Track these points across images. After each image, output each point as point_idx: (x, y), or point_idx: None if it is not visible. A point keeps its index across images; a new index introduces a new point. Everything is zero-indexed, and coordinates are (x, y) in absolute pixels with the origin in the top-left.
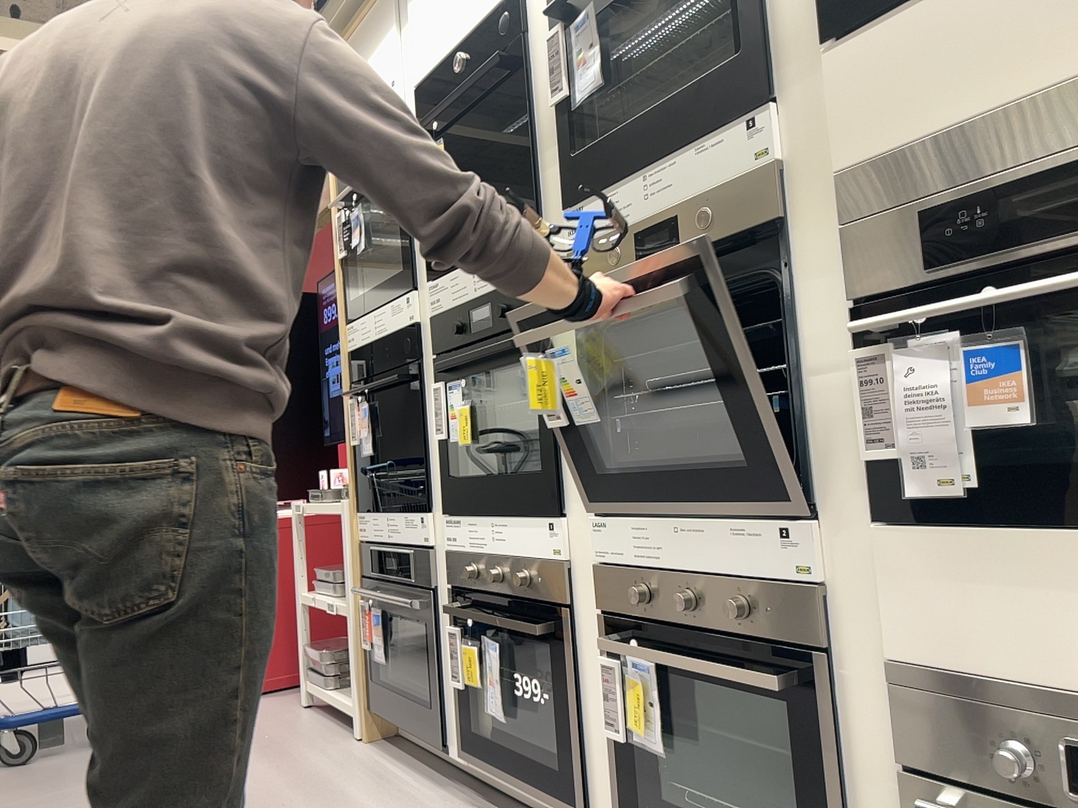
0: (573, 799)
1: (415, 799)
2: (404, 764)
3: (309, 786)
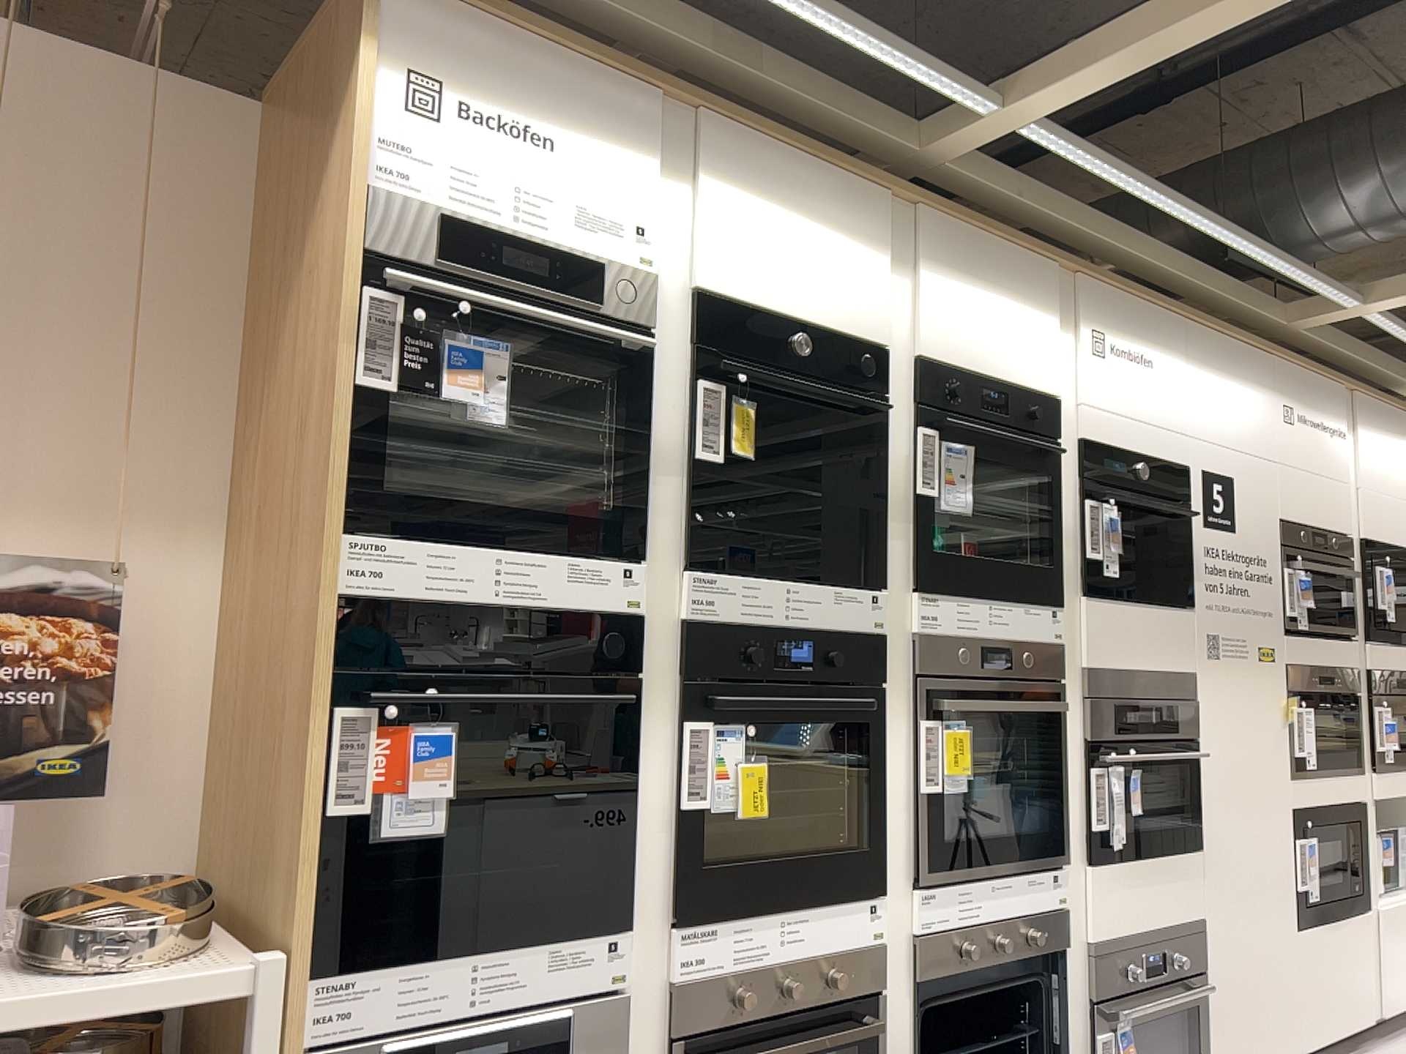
0: None
1: None
2: None
3: None
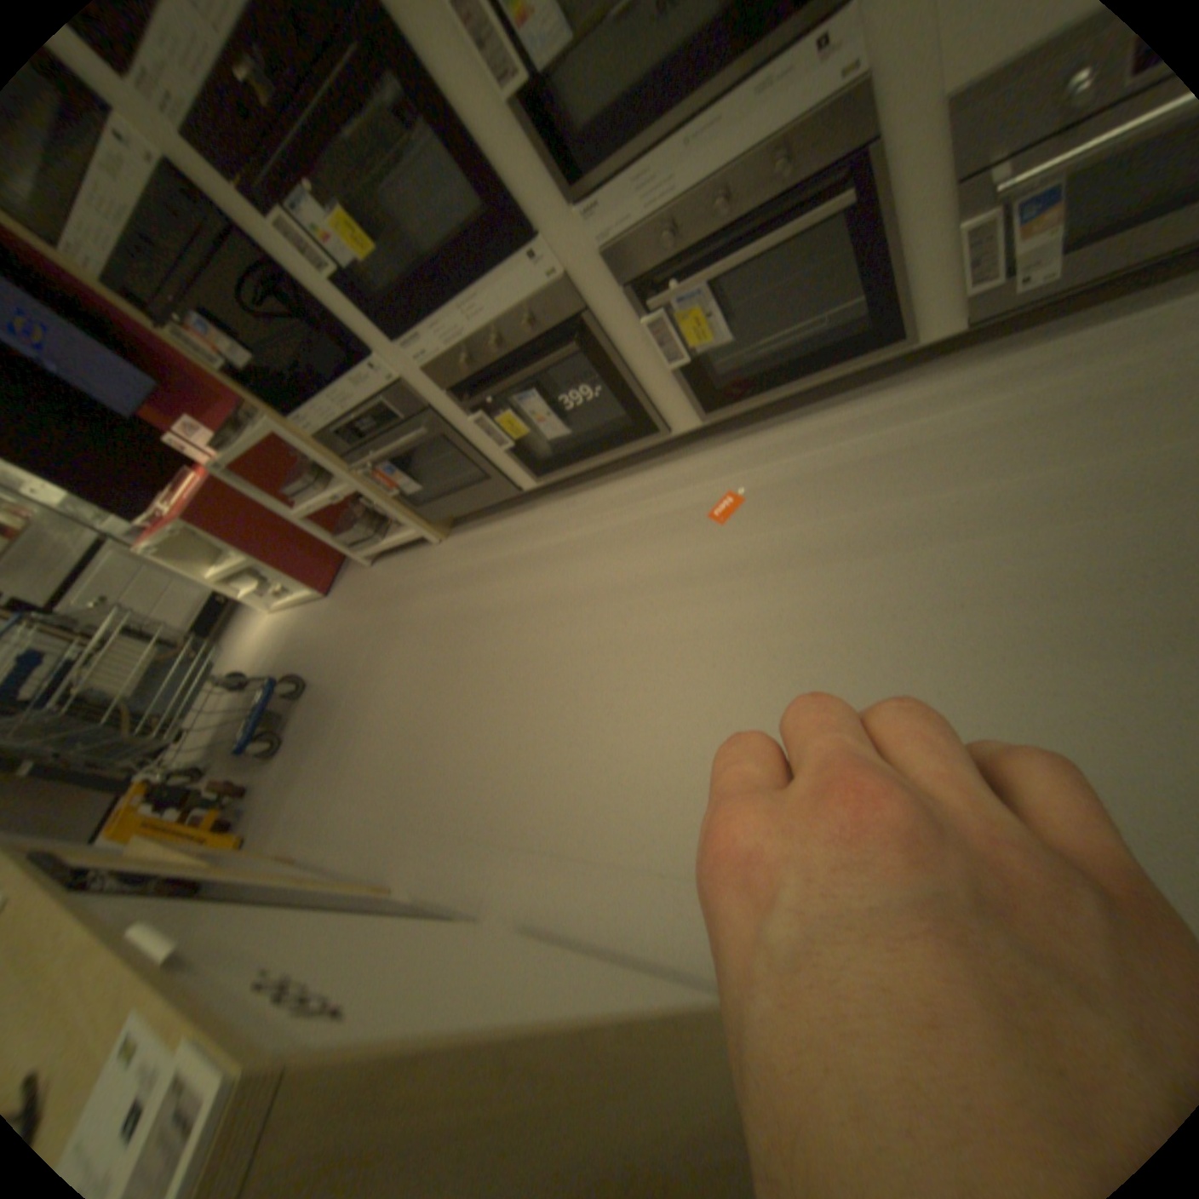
0: (654, 427)
1: (531, 525)
2: (490, 522)
3: (463, 580)
